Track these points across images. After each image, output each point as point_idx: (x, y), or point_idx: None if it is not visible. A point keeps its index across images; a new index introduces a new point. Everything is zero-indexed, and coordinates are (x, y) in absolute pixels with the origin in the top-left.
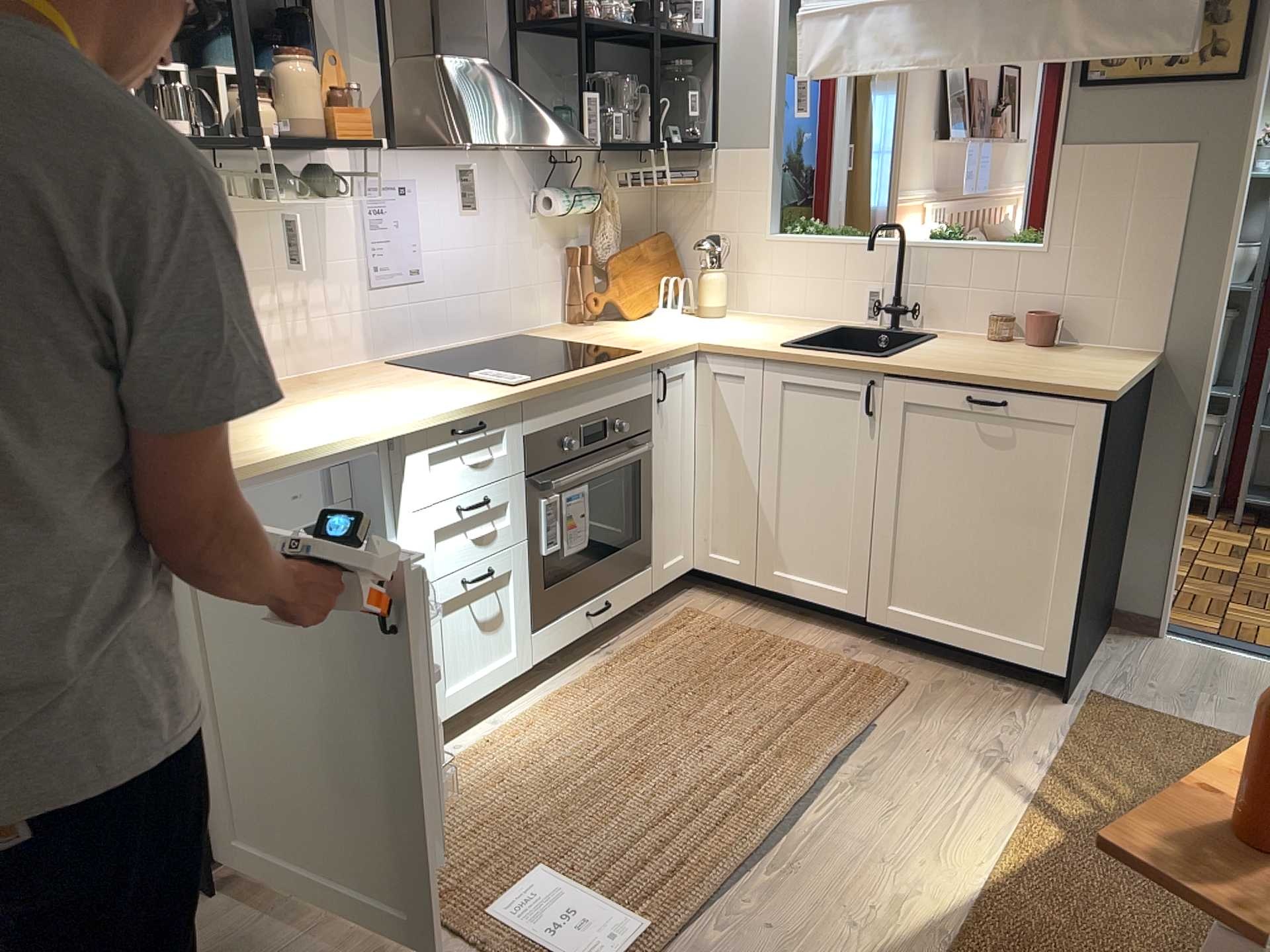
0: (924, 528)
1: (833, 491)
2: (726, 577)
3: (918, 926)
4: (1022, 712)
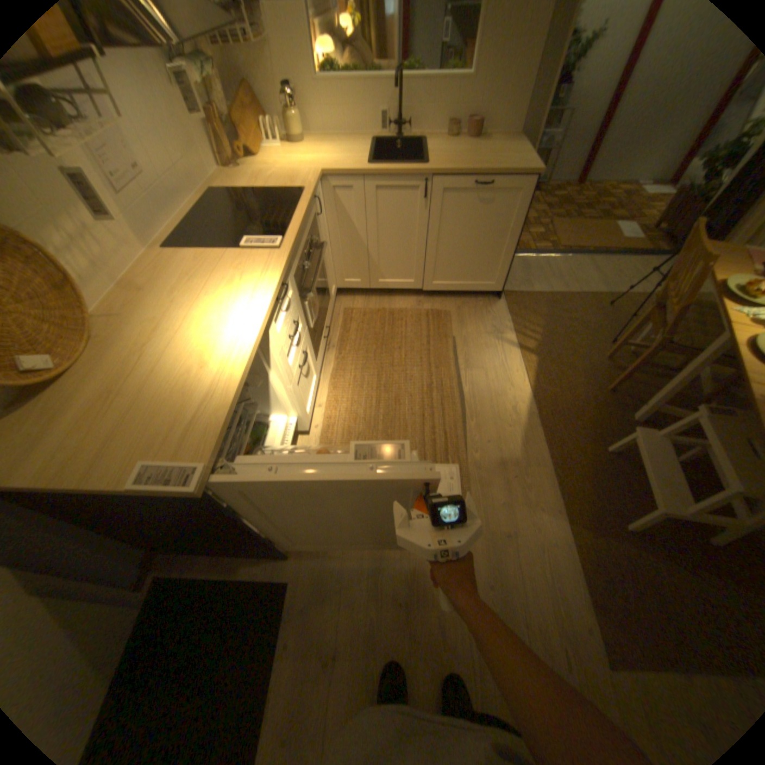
0: (447, 248)
1: (403, 240)
2: (352, 288)
3: (523, 414)
4: (489, 310)
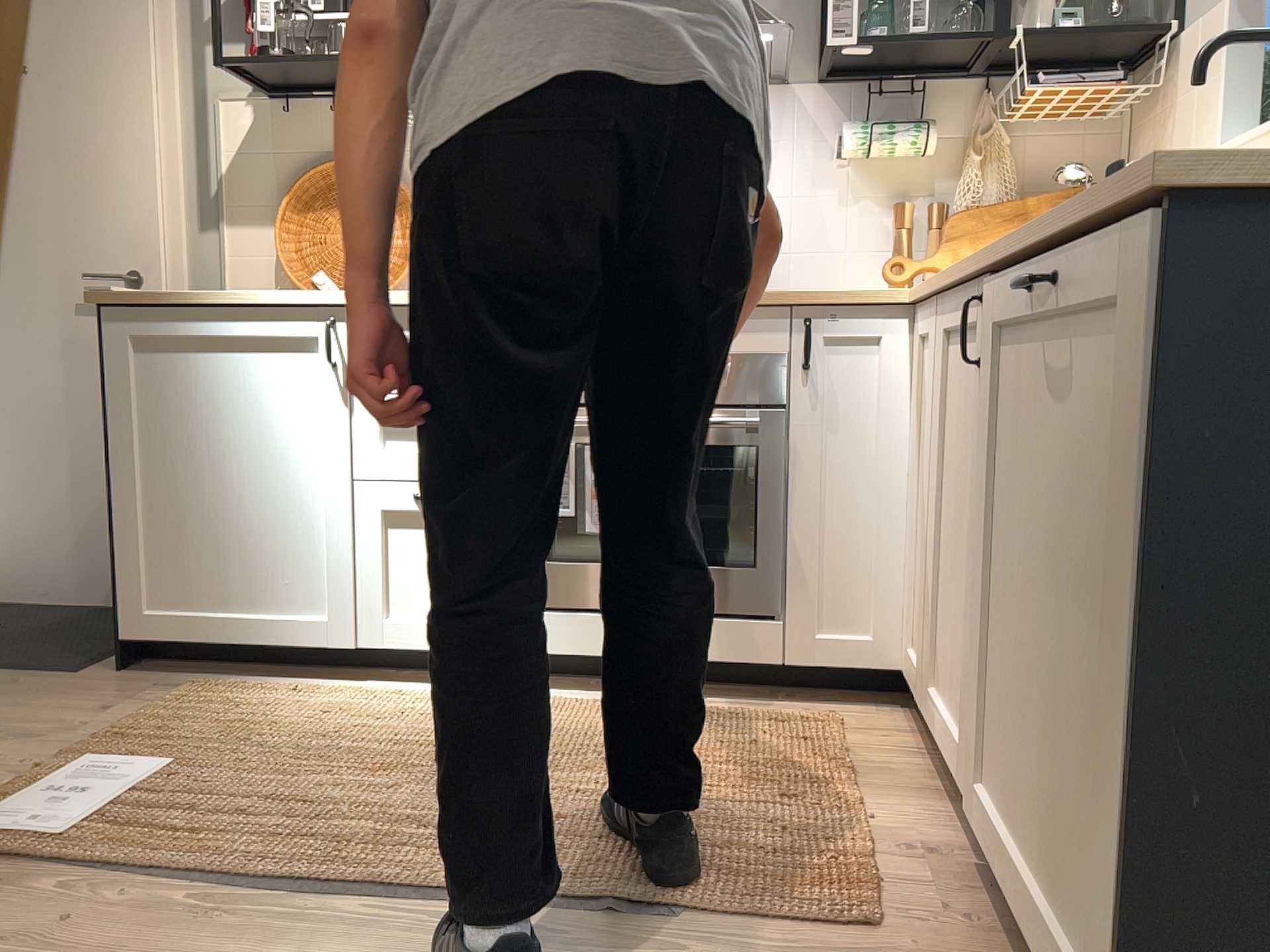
0: (1017, 613)
1: (970, 535)
2: (914, 690)
3: None
4: None
